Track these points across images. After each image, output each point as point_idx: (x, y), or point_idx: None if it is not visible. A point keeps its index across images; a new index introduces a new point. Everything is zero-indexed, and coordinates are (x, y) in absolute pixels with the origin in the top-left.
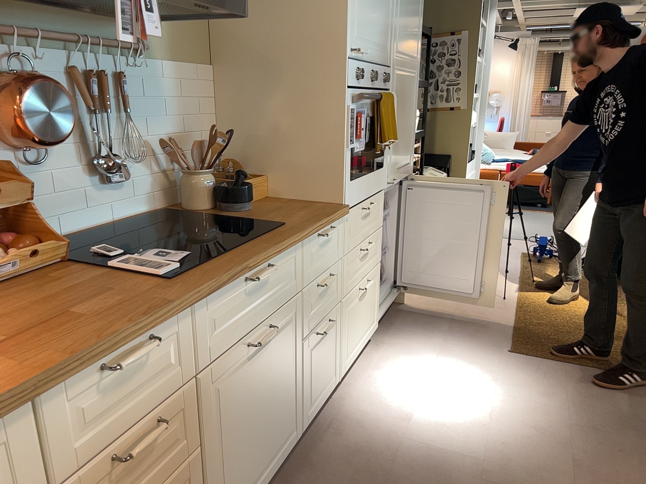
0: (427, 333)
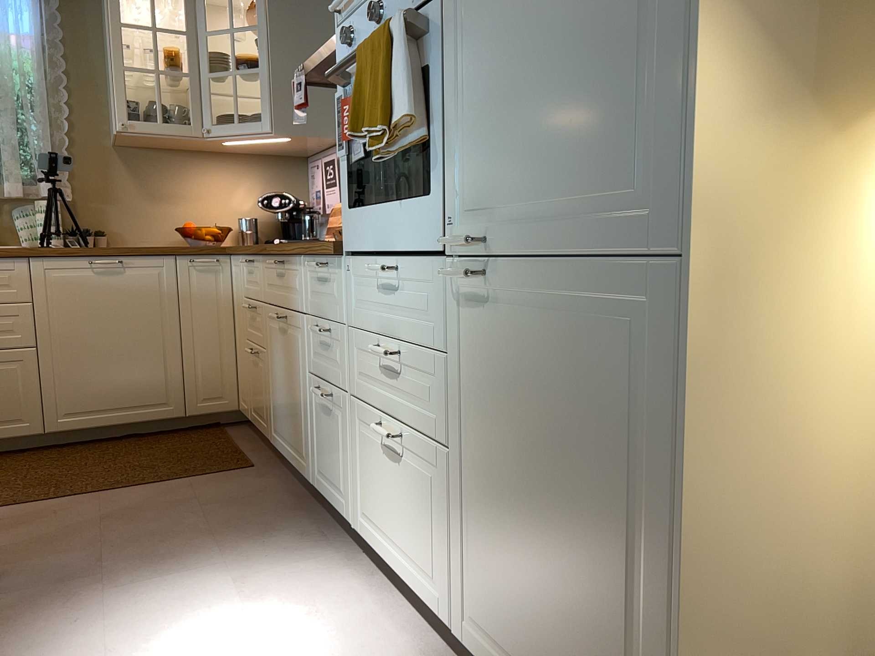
0: None
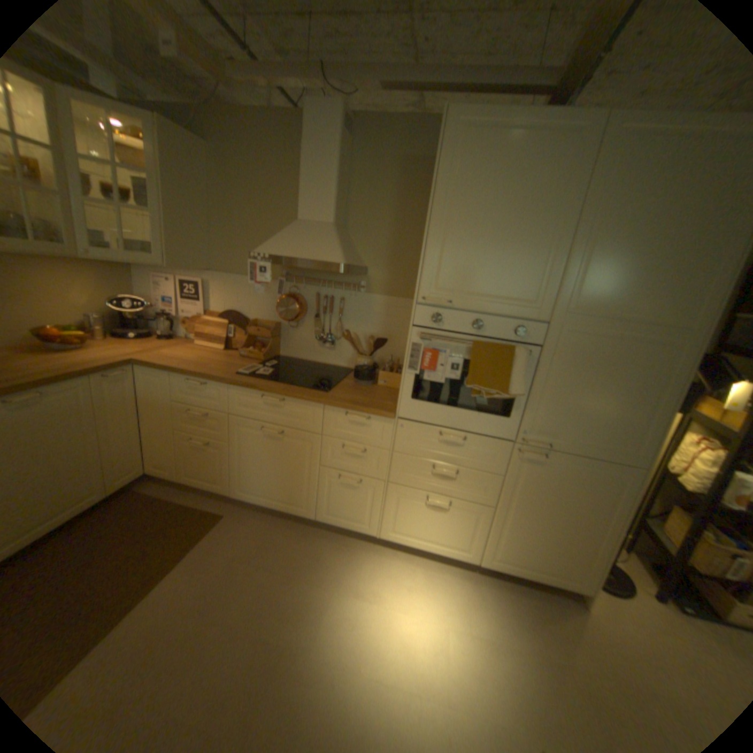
0: (526, 632)
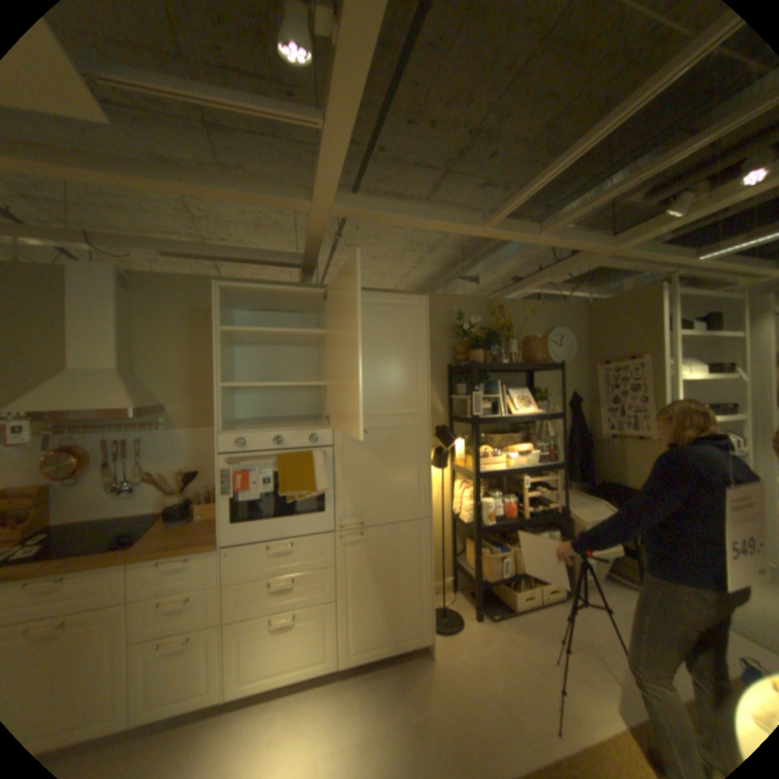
0: (388, 713)
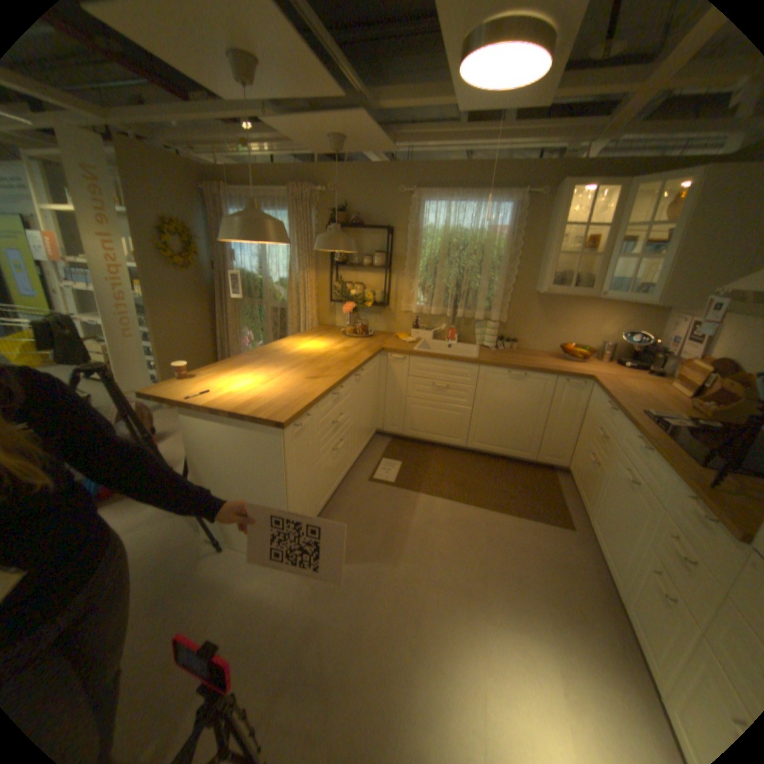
0: None
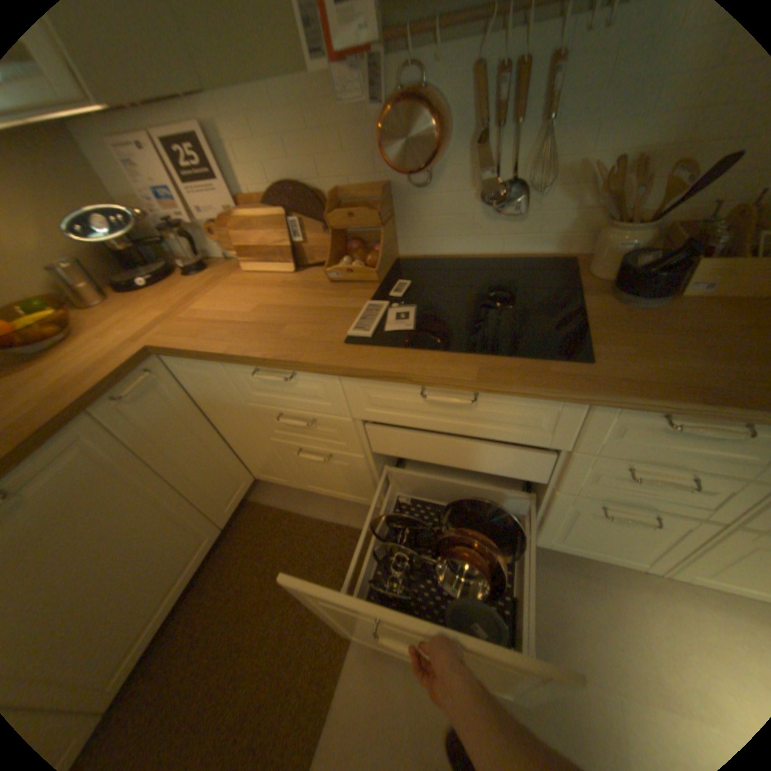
0: None
